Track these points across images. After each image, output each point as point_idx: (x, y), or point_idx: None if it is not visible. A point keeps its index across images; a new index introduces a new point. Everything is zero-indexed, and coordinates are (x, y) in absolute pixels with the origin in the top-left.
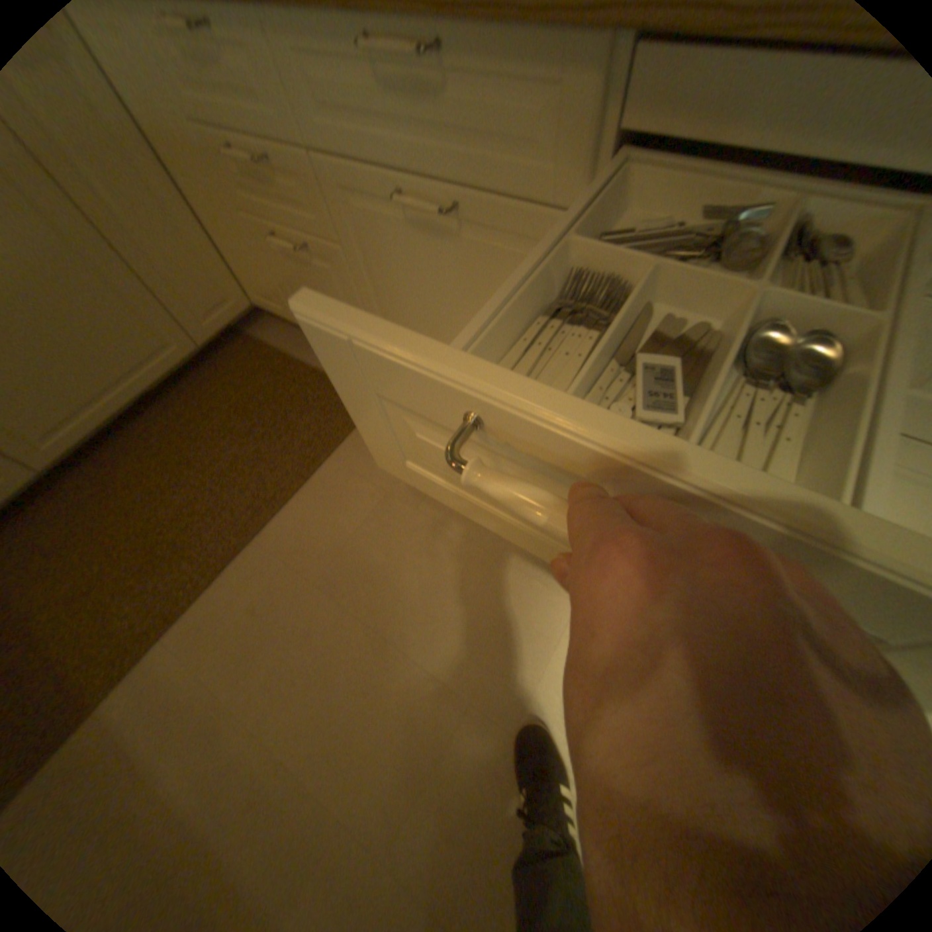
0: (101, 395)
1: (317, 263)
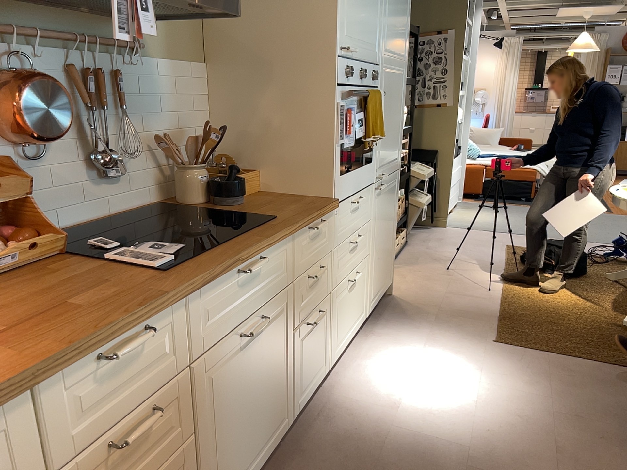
0: None
1: None
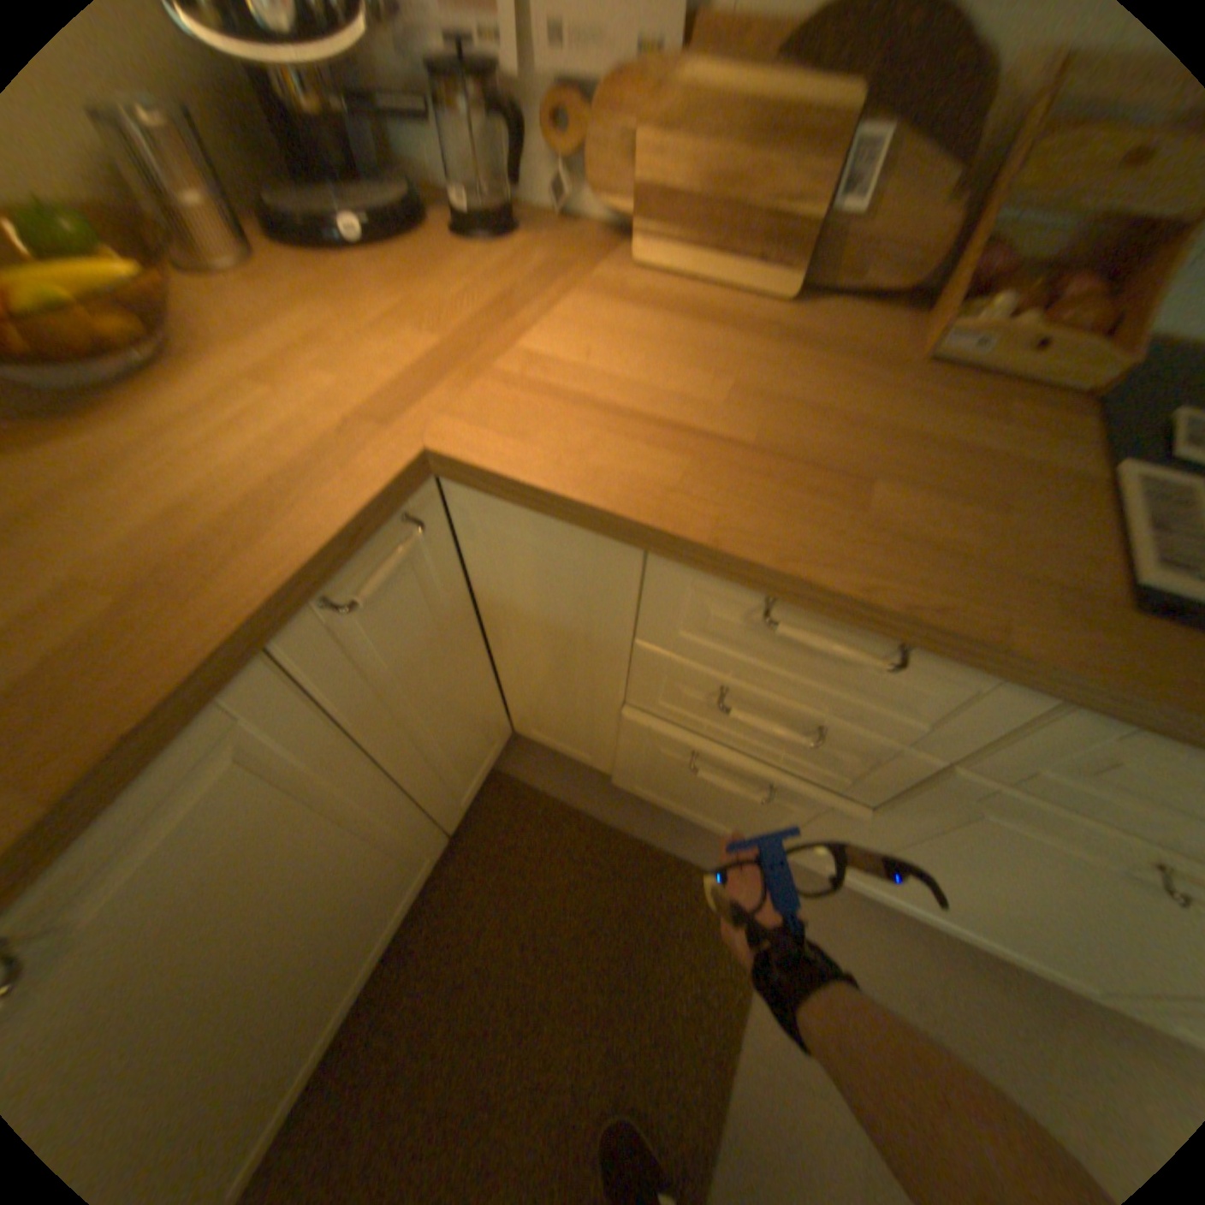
0: (330, 1013)
1: (783, 788)
